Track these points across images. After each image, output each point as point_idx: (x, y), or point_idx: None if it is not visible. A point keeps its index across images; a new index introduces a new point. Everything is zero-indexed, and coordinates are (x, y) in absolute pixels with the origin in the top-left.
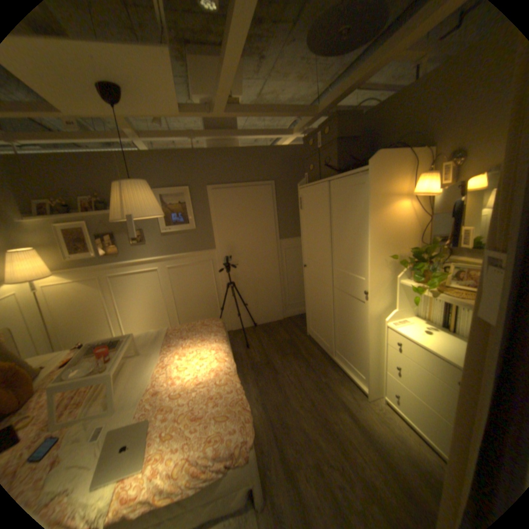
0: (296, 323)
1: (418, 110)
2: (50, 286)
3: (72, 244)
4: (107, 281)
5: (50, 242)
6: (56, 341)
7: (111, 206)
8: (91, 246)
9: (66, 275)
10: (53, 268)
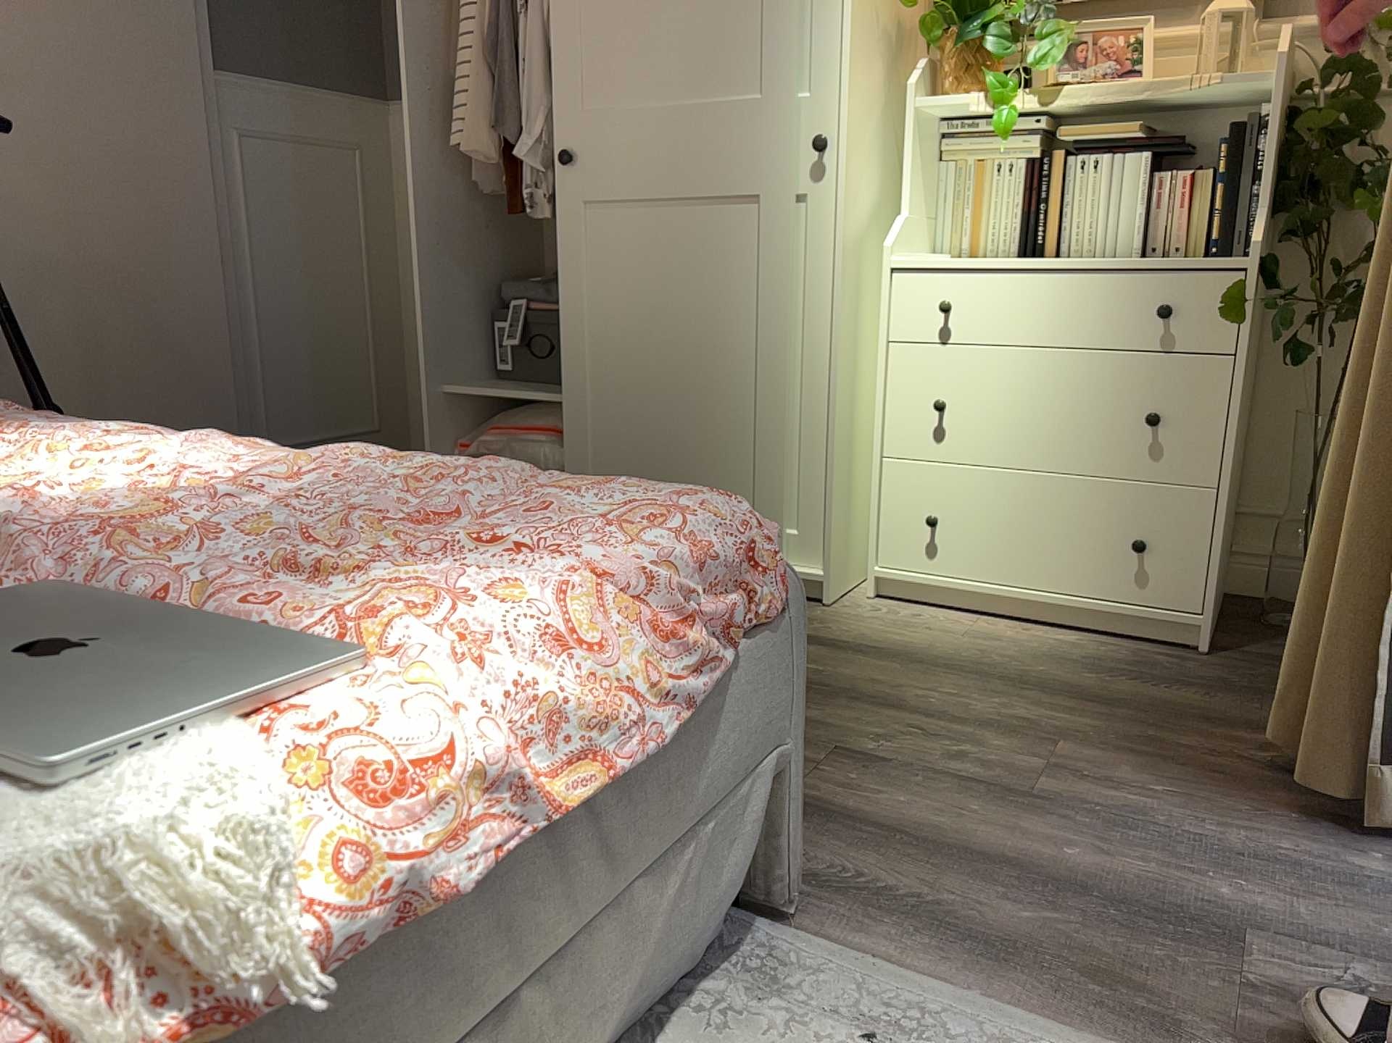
0: None
1: None
2: None
3: None
4: None
5: None
6: None
7: None
8: None
9: None
10: None
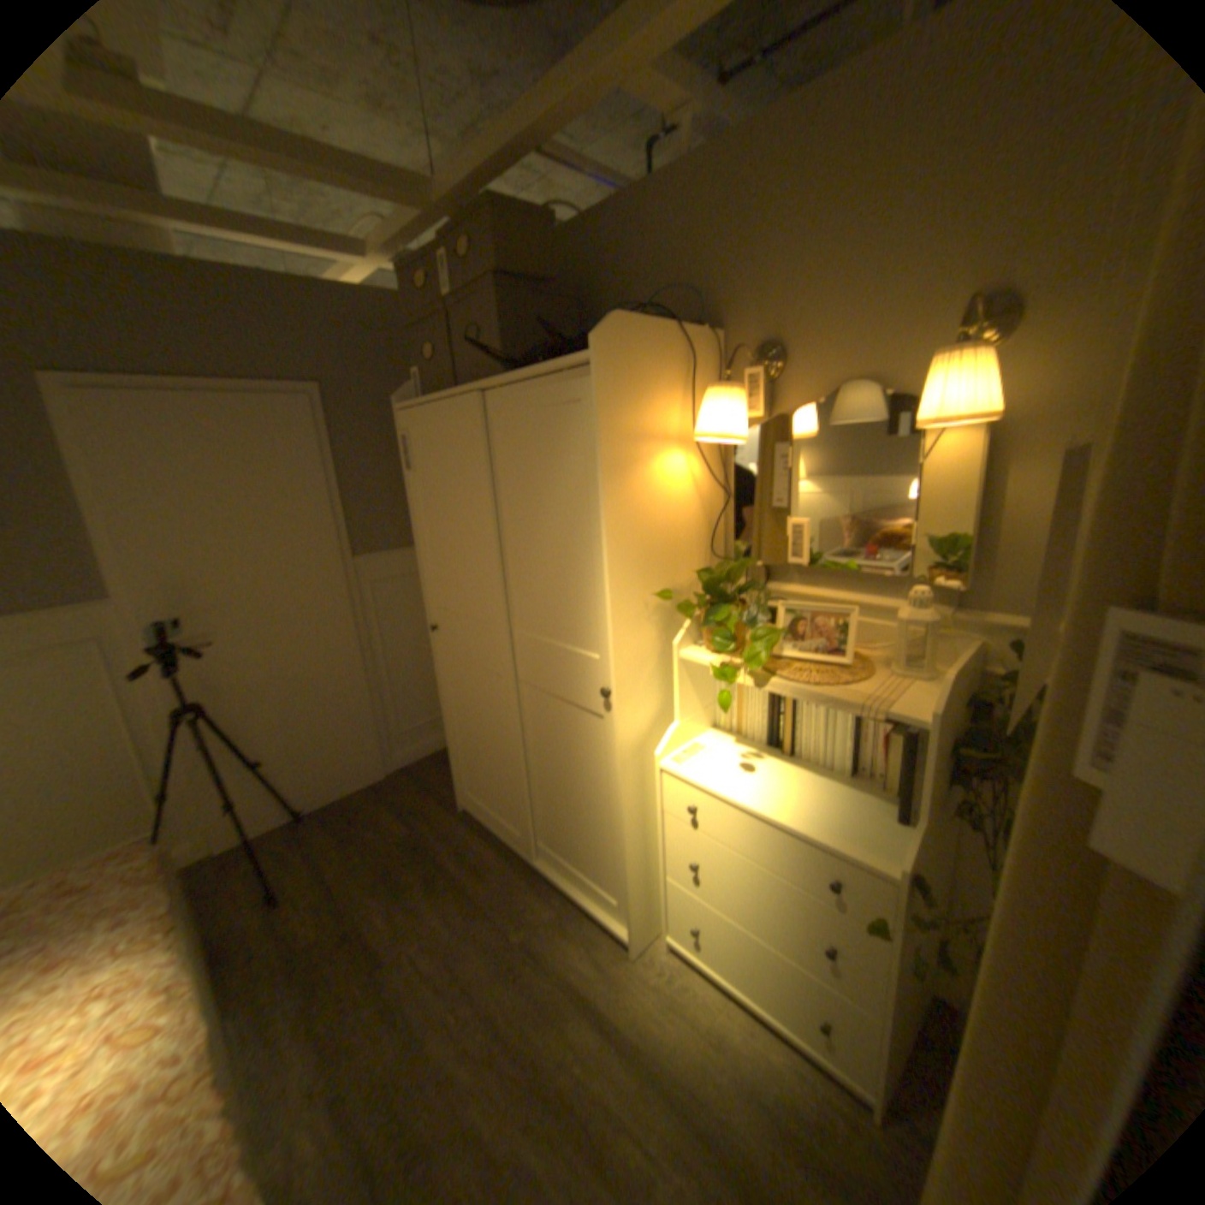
0: (421, 781)
1: (680, 239)
2: None
3: None
4: None
5: None
6: None
7: None
8: None
9: None
10: None
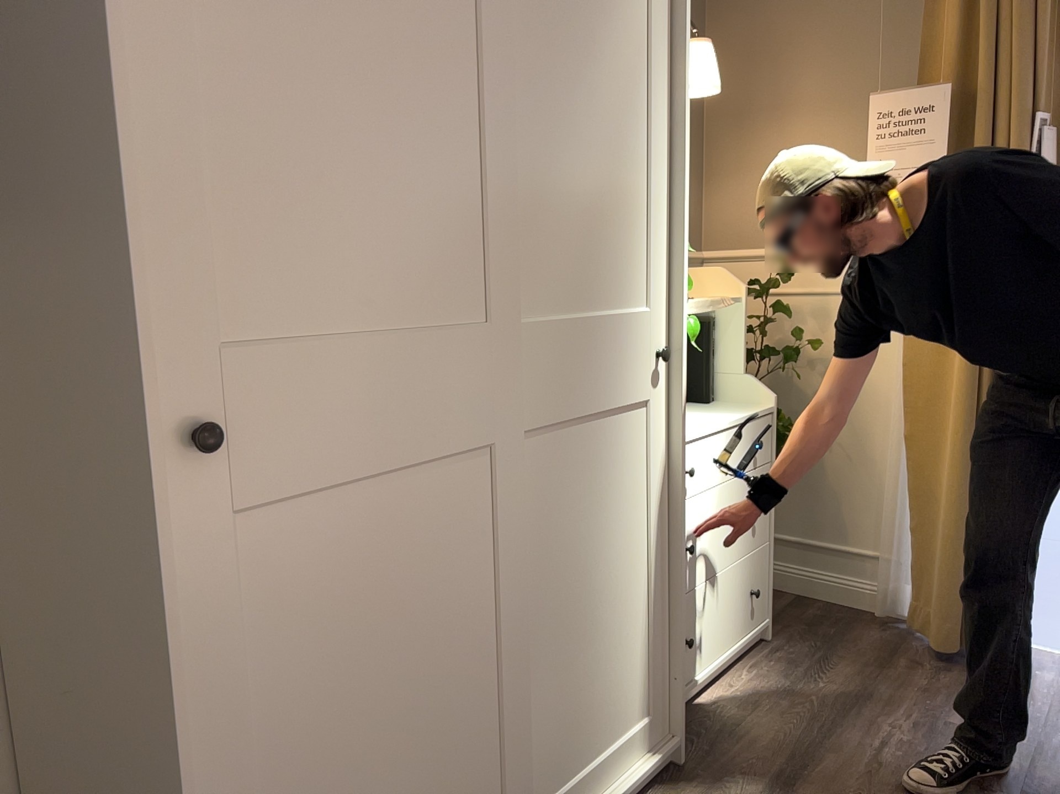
0: None
1: None
2: None
3: None
4: None
5: None
6: None
7: None
8: None
9: None
10: None
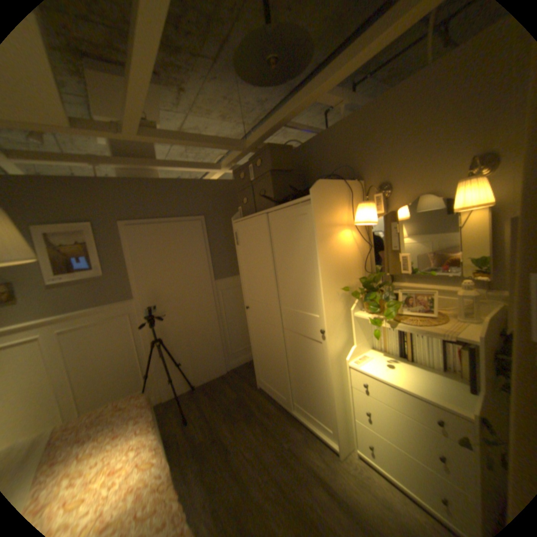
0: (241, 374)
1: (342, 149)
2: None
3: None
4: None
5: None
6: None
7: None
8: None
9: None
10: None
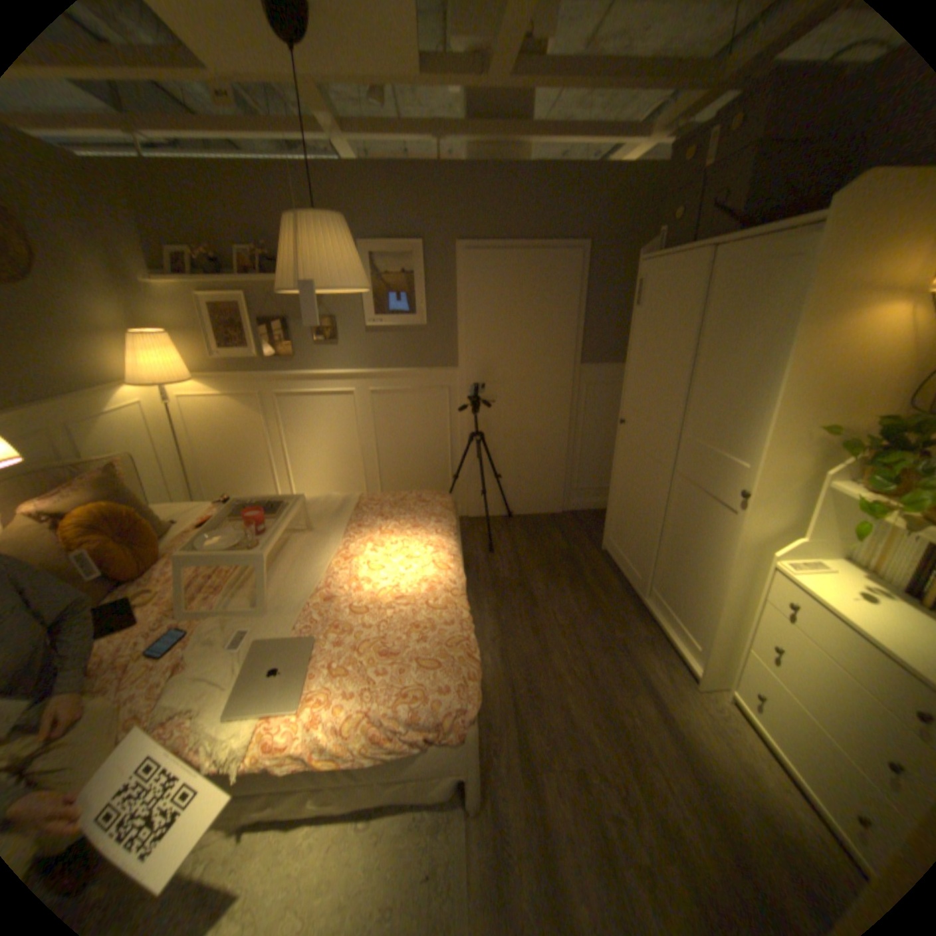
0: (584, 523)
1: None
2: (190, 396)
3: (223, 330)
4: (273, 401)
5: (190, 323)
6: (197, 485)
7: (280, 262)
8: (252, 337)
9: (213, 382)
10: (194, 368)
